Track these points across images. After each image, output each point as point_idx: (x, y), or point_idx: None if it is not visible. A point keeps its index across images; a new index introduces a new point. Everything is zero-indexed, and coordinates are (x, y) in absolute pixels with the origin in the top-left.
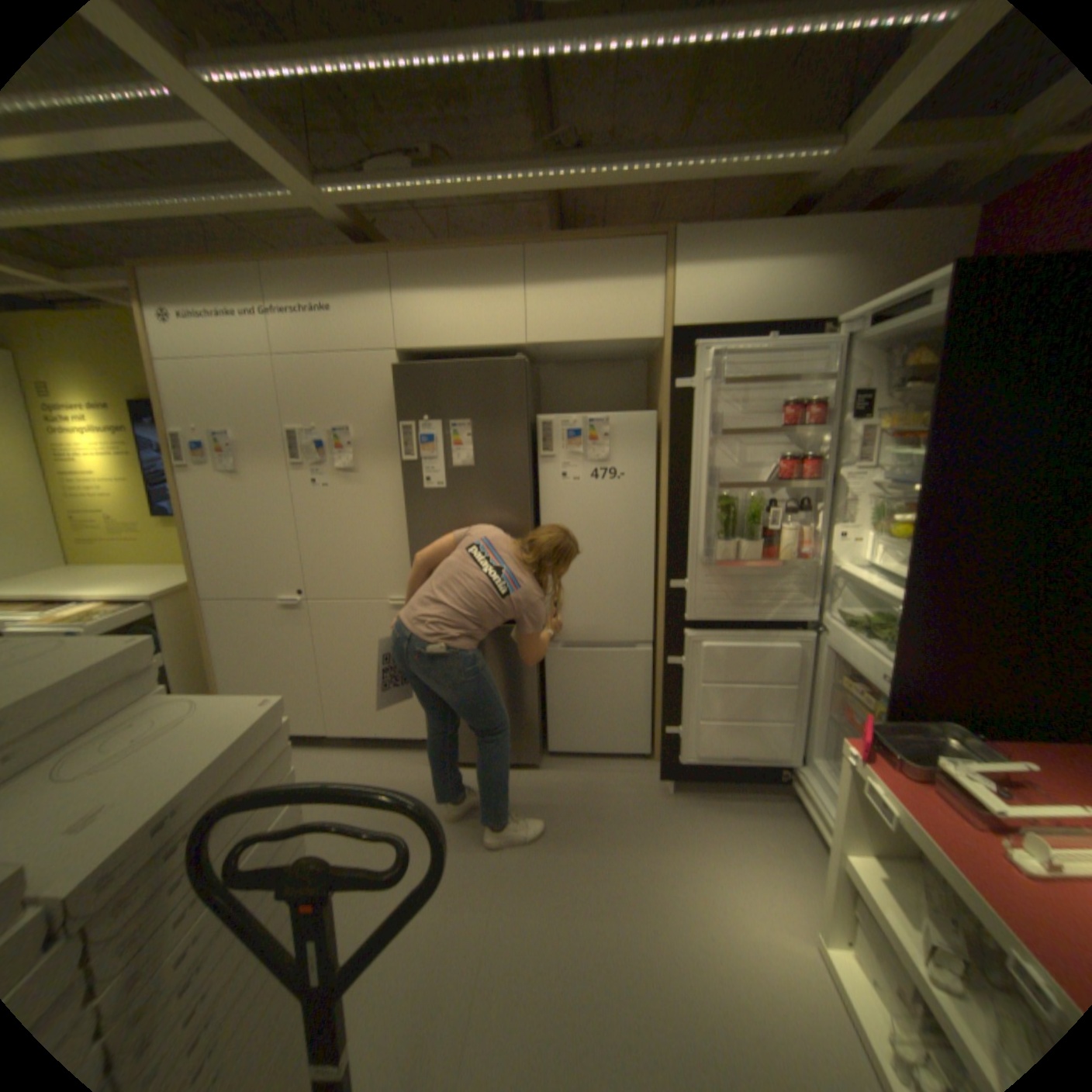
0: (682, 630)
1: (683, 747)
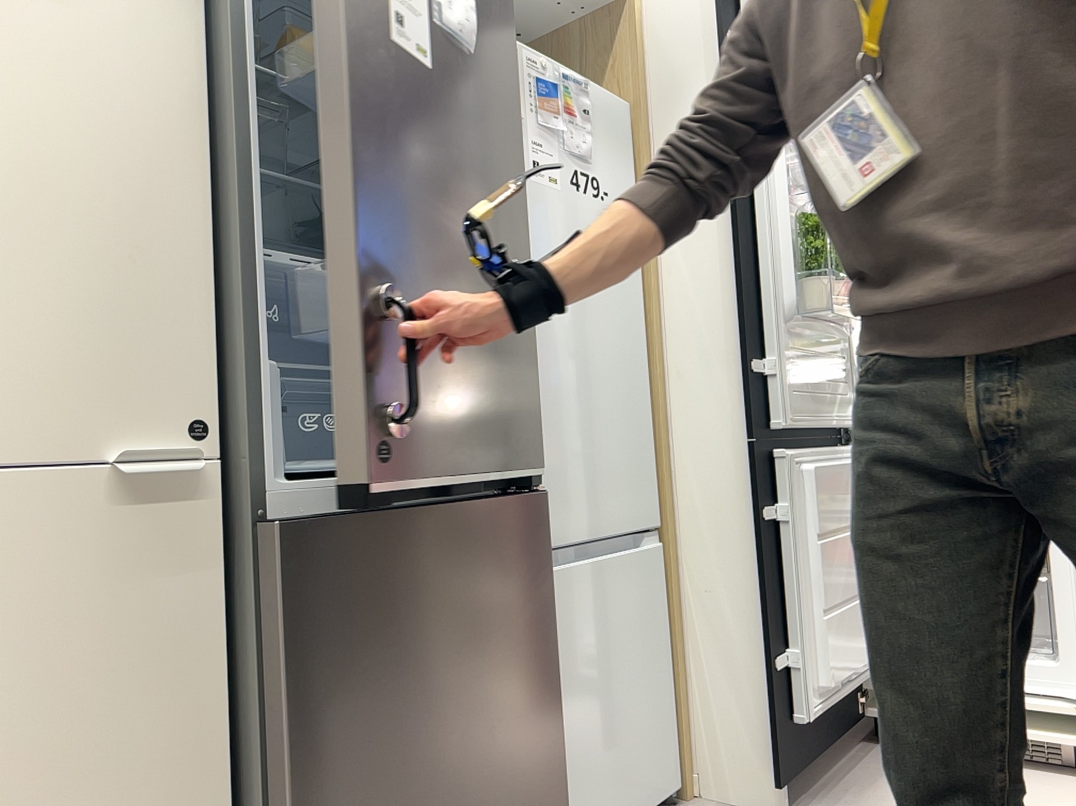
0: (771, 451)
1: (807, 682)
